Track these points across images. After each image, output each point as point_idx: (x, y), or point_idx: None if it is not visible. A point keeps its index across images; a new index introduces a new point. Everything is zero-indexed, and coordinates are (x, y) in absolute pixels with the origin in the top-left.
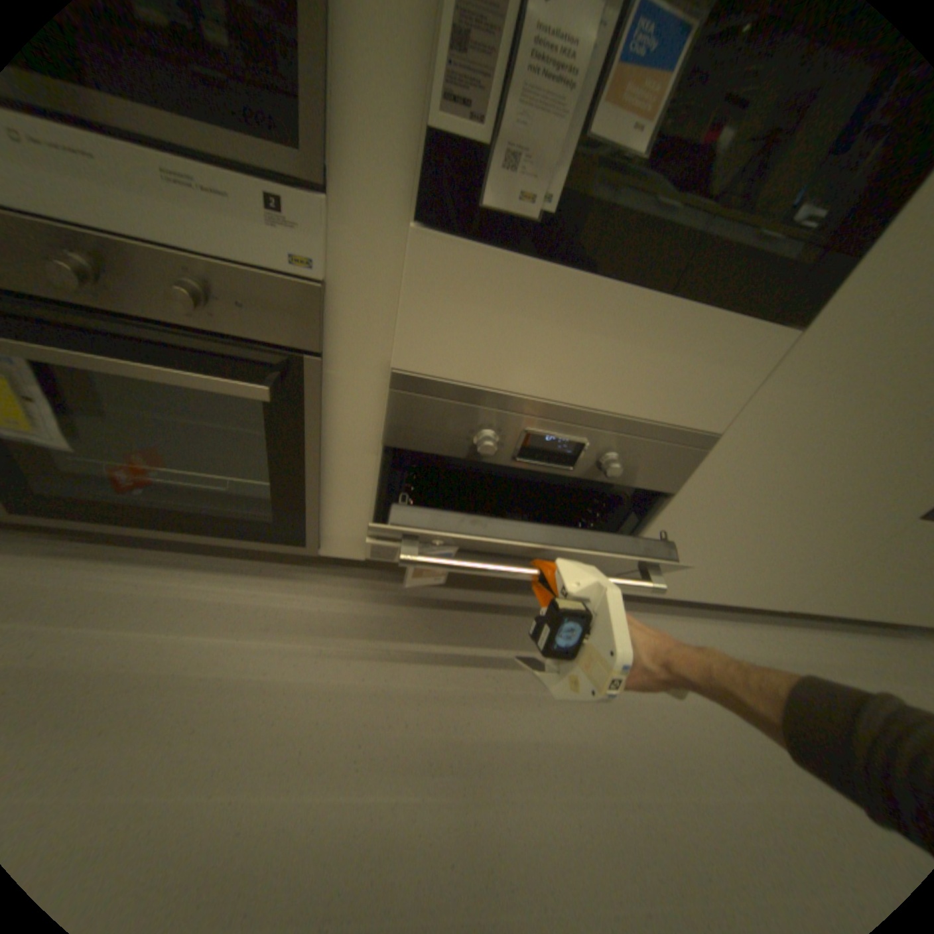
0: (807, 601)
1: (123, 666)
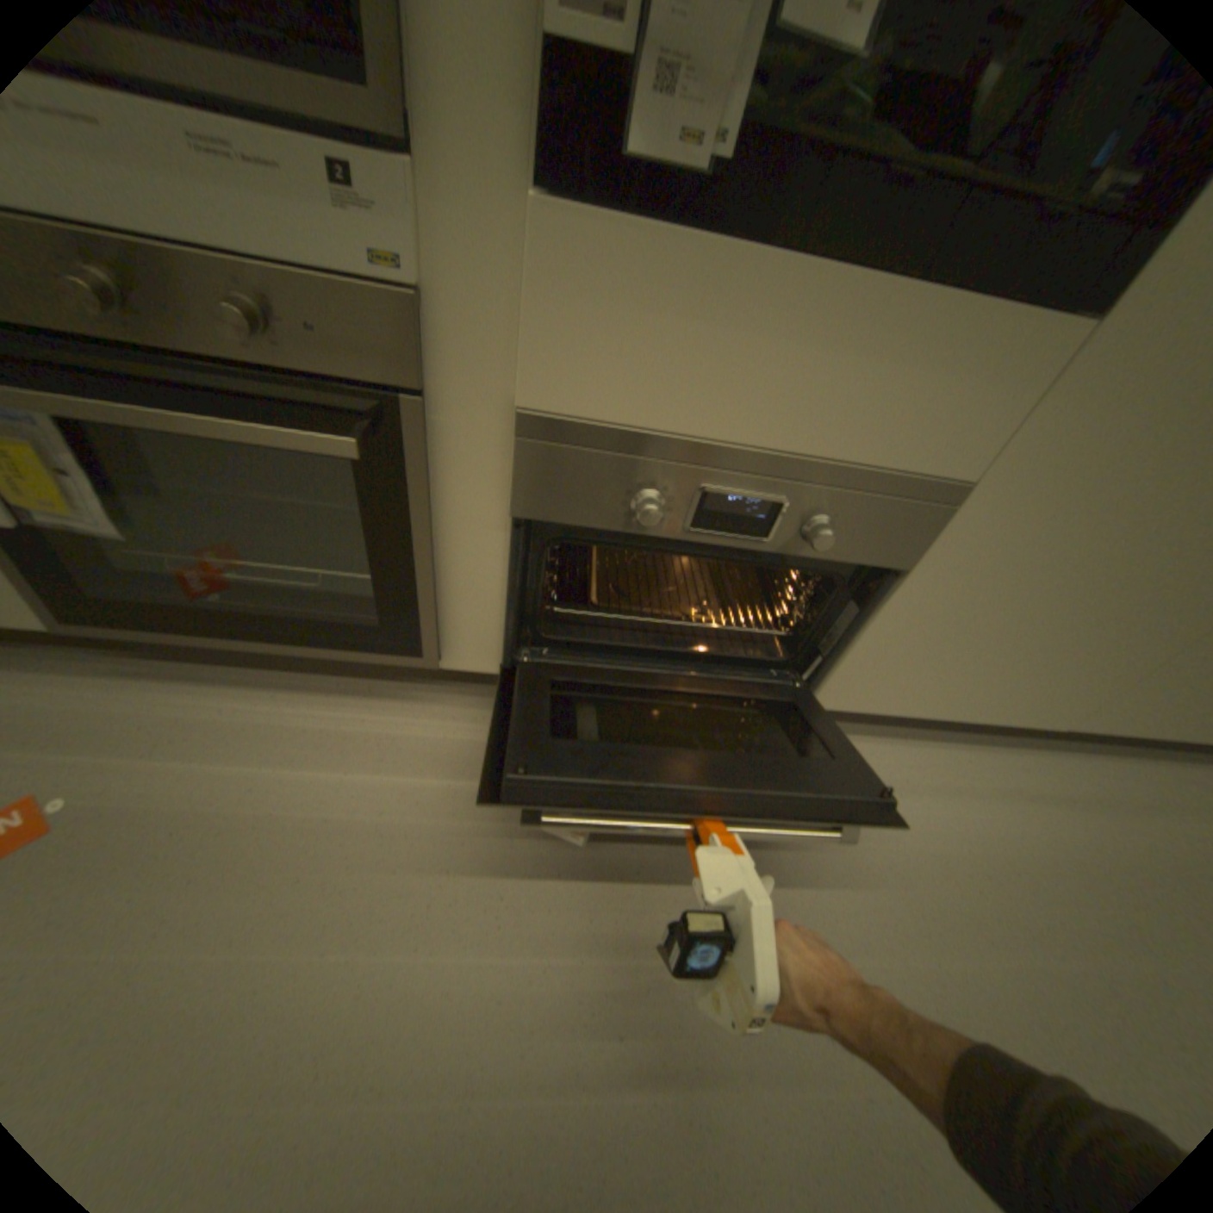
0: (1093, 716)
1: (209, 804)
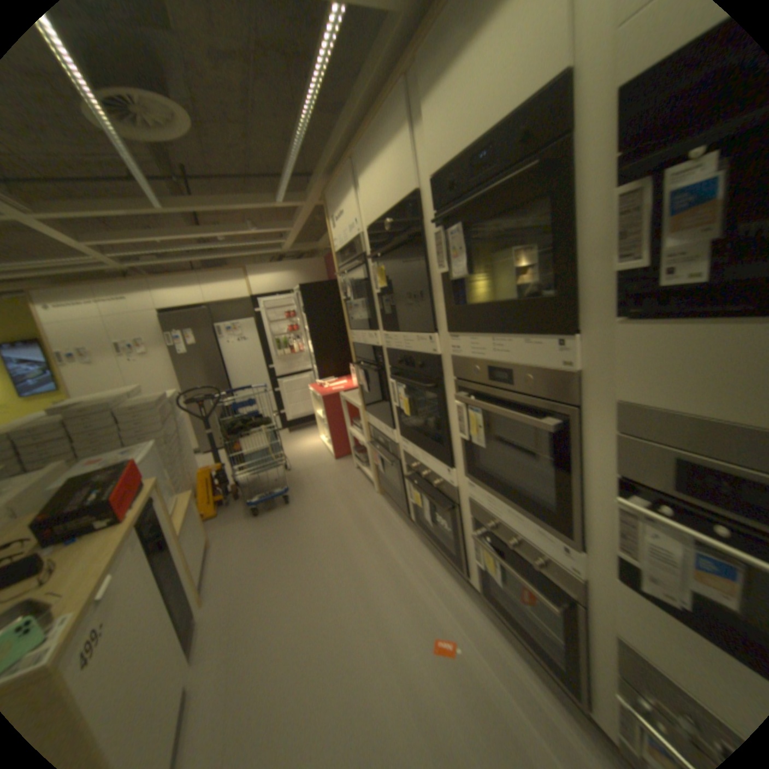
0: None
1: (489, 691)
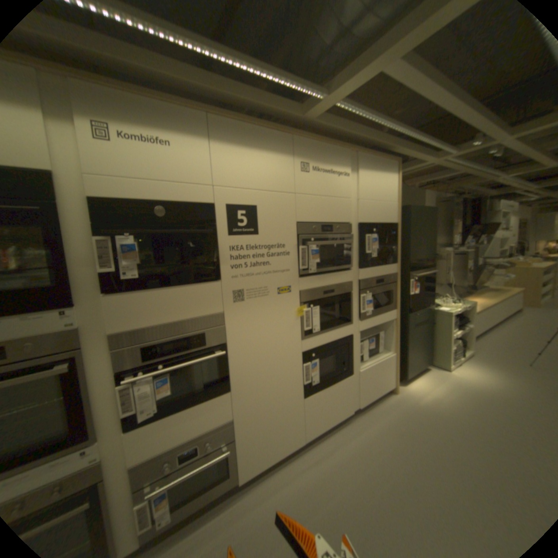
0: (305, 438)
1: None
